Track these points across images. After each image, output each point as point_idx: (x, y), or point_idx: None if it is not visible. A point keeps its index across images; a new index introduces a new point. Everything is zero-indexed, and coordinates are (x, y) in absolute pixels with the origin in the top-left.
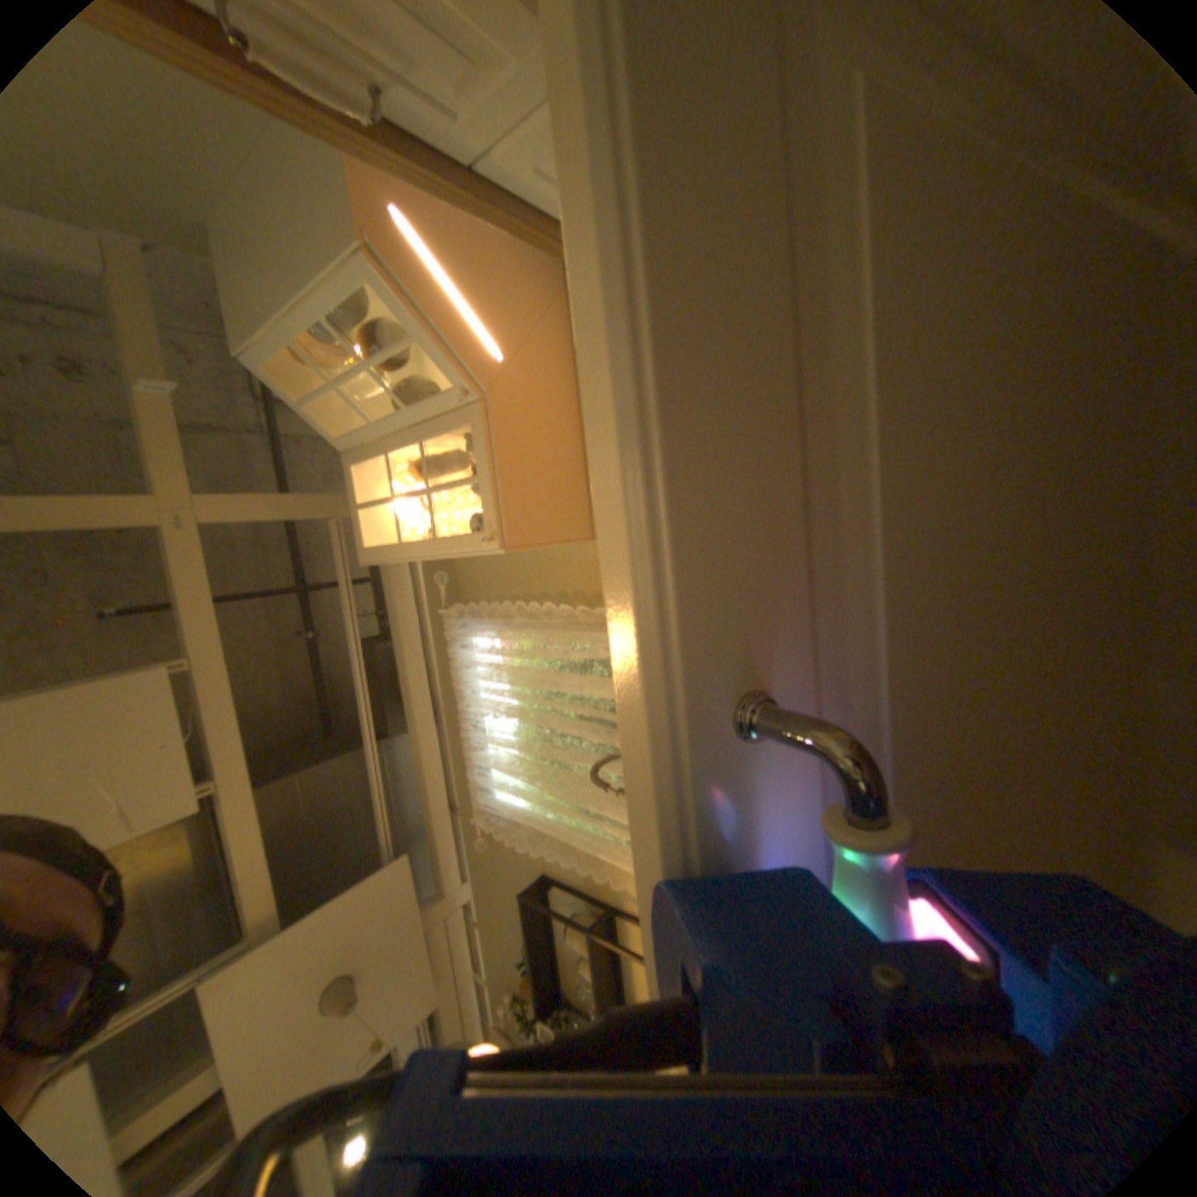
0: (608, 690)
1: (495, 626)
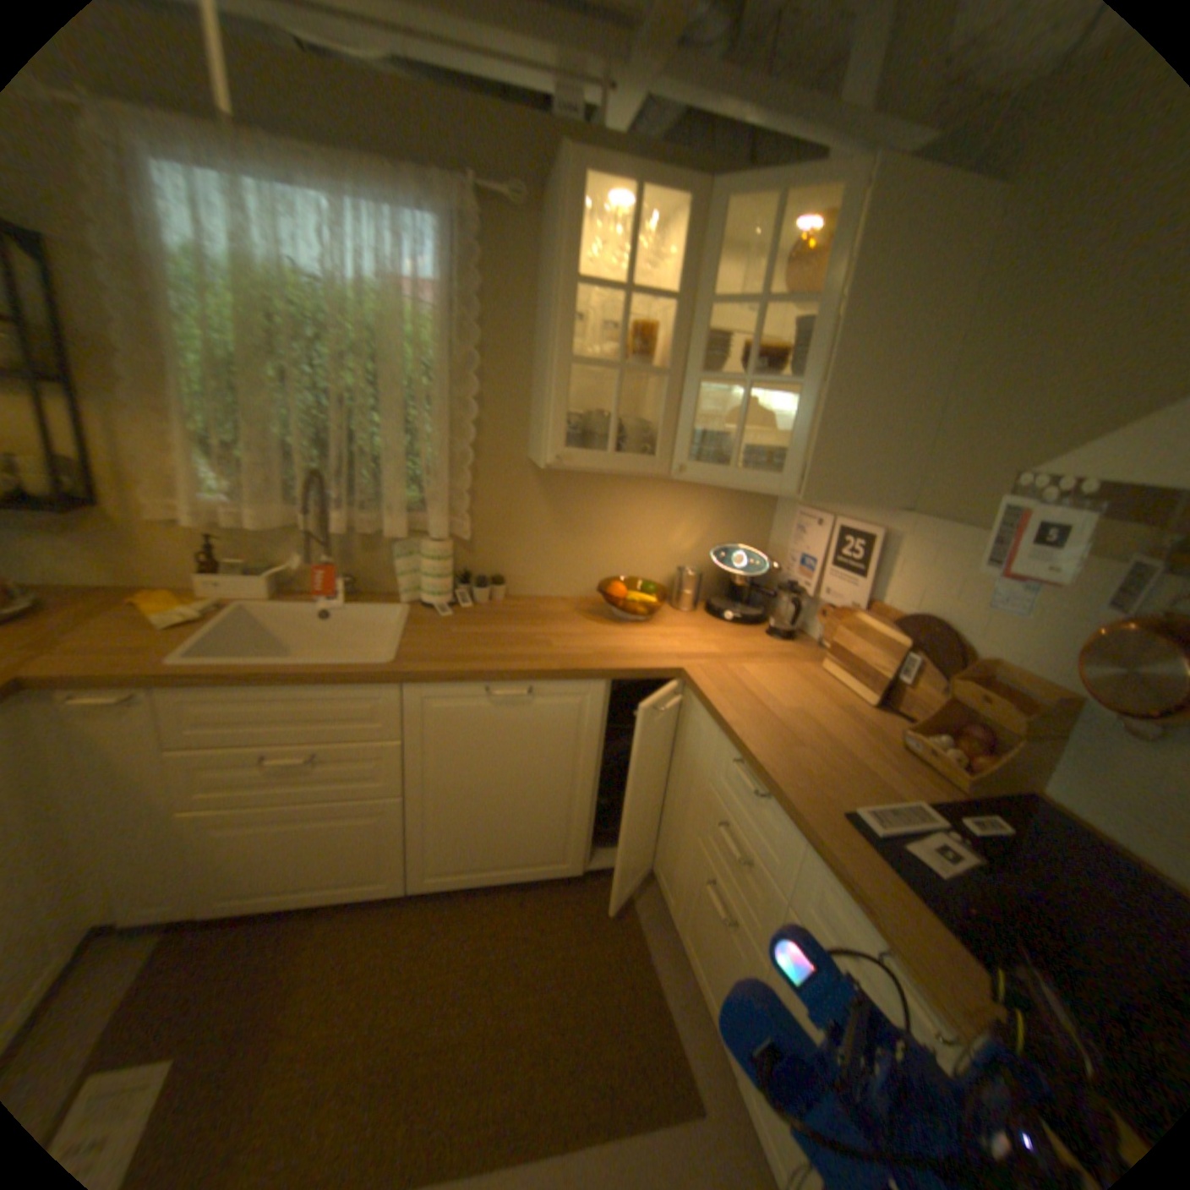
0: (385, 482)
1: (445, 312)
